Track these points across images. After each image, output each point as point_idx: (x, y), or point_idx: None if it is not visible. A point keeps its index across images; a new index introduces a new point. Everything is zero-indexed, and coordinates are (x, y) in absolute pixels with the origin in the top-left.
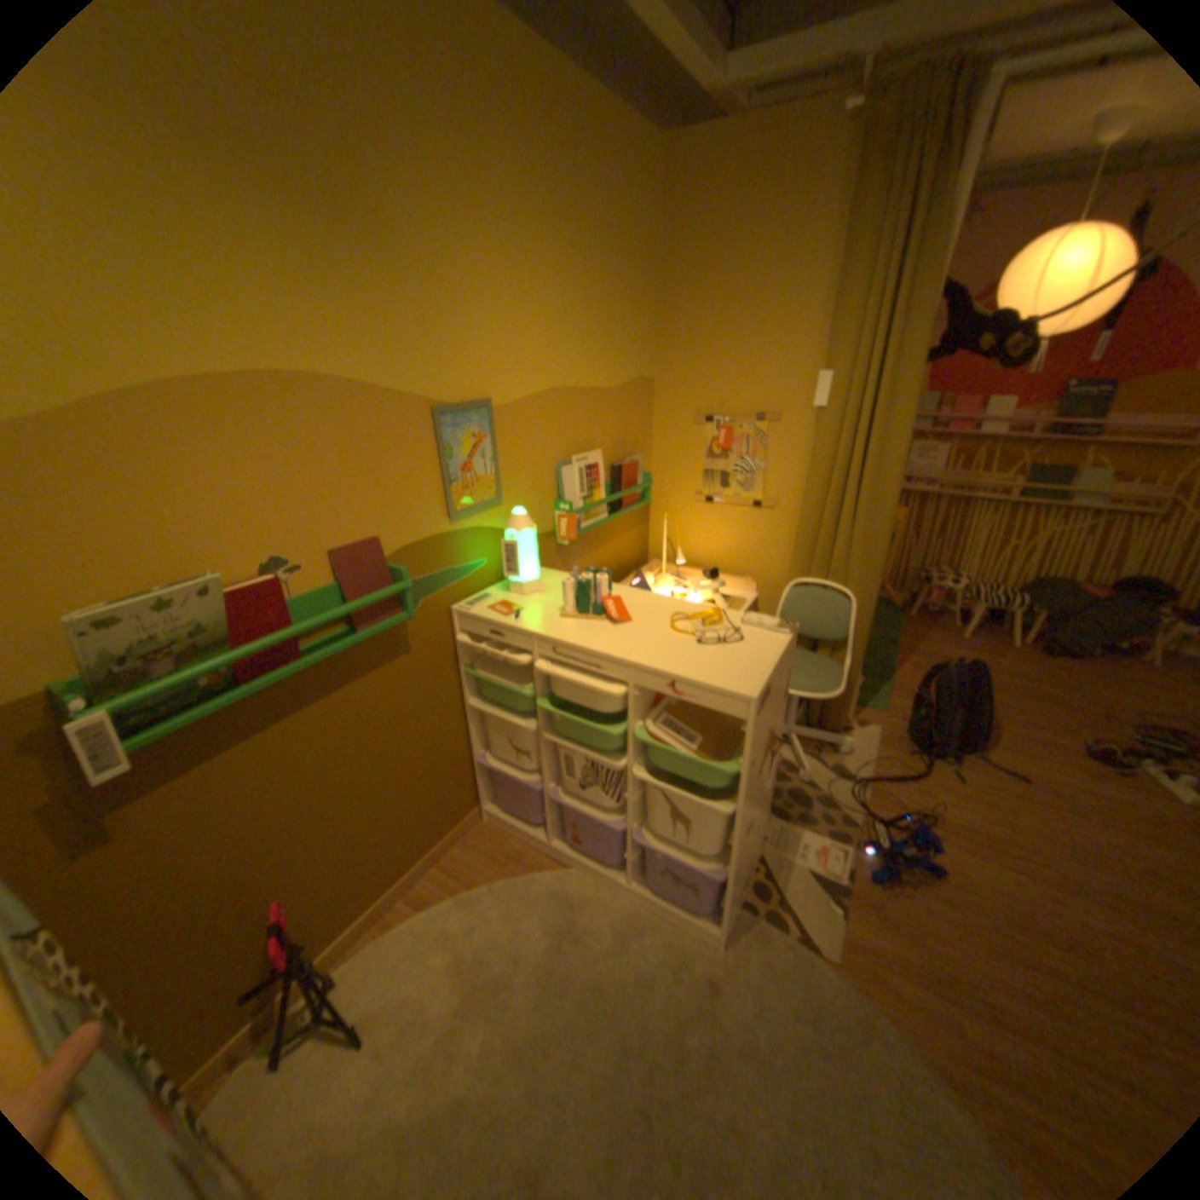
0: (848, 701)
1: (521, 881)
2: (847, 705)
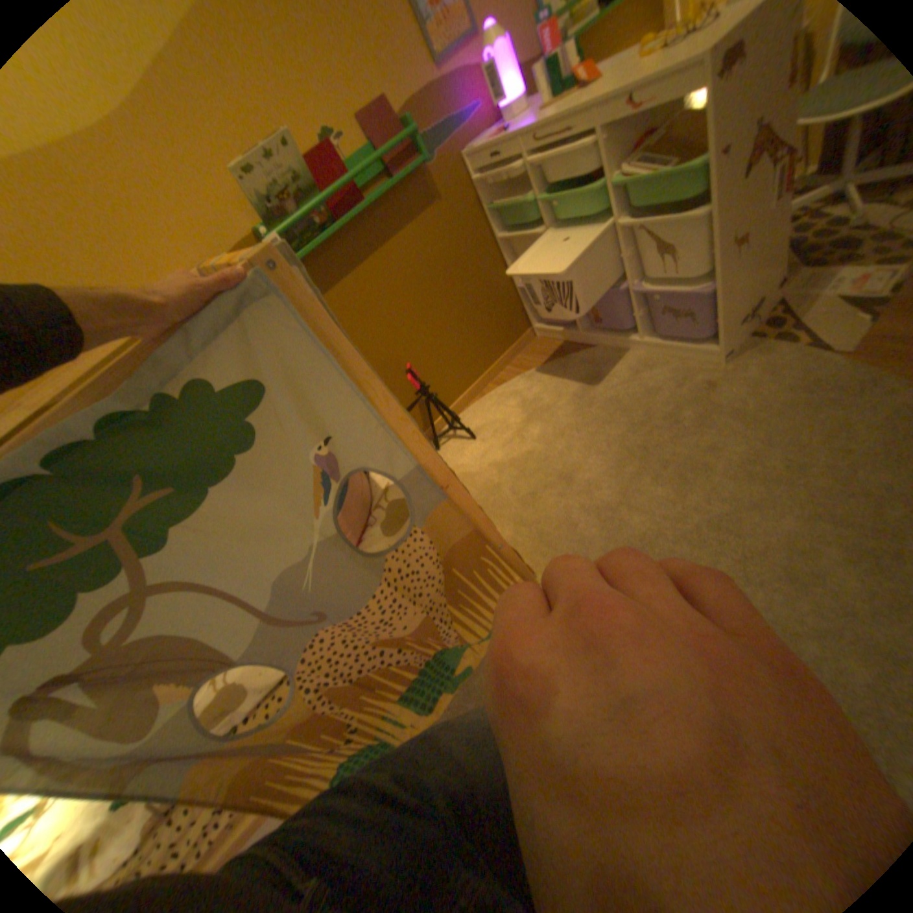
0: None
1: (563, 357)
2: None
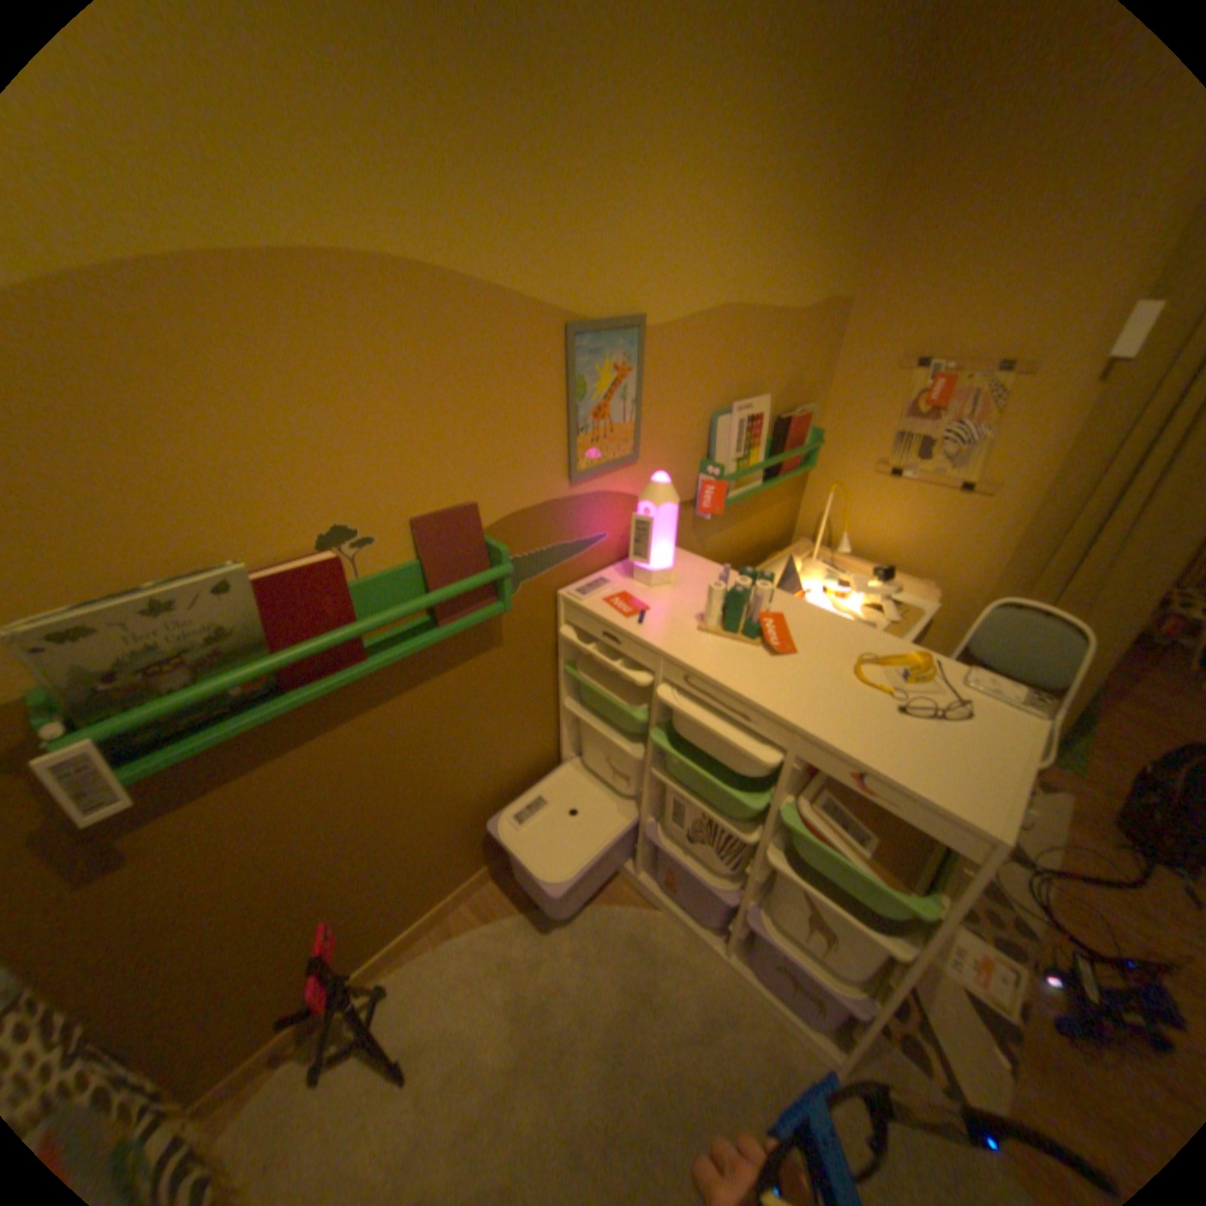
0: None
1: (600, 911)
2: None
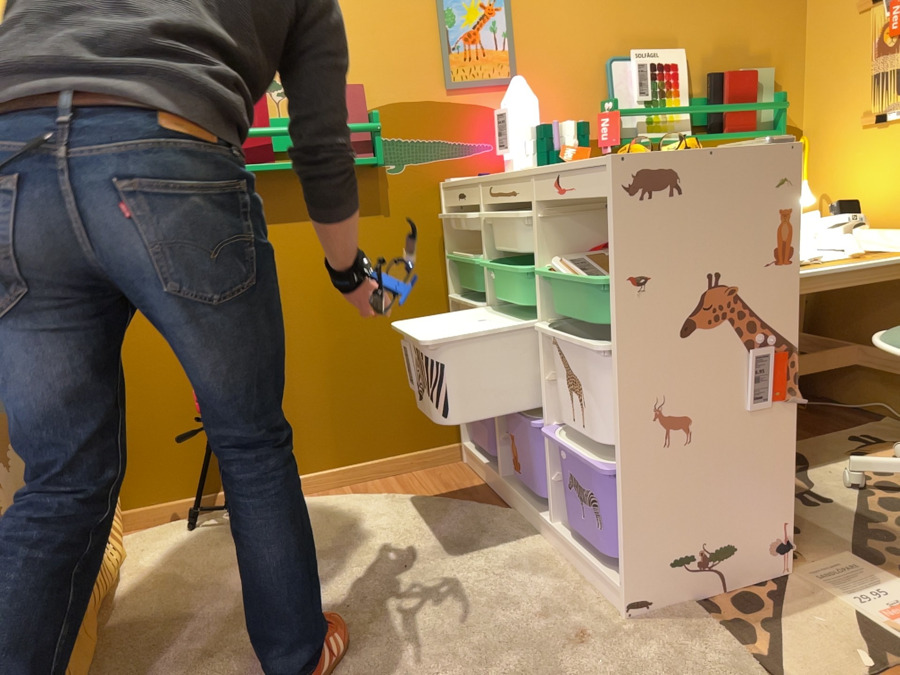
0: None
1: (456, 502)
2: None
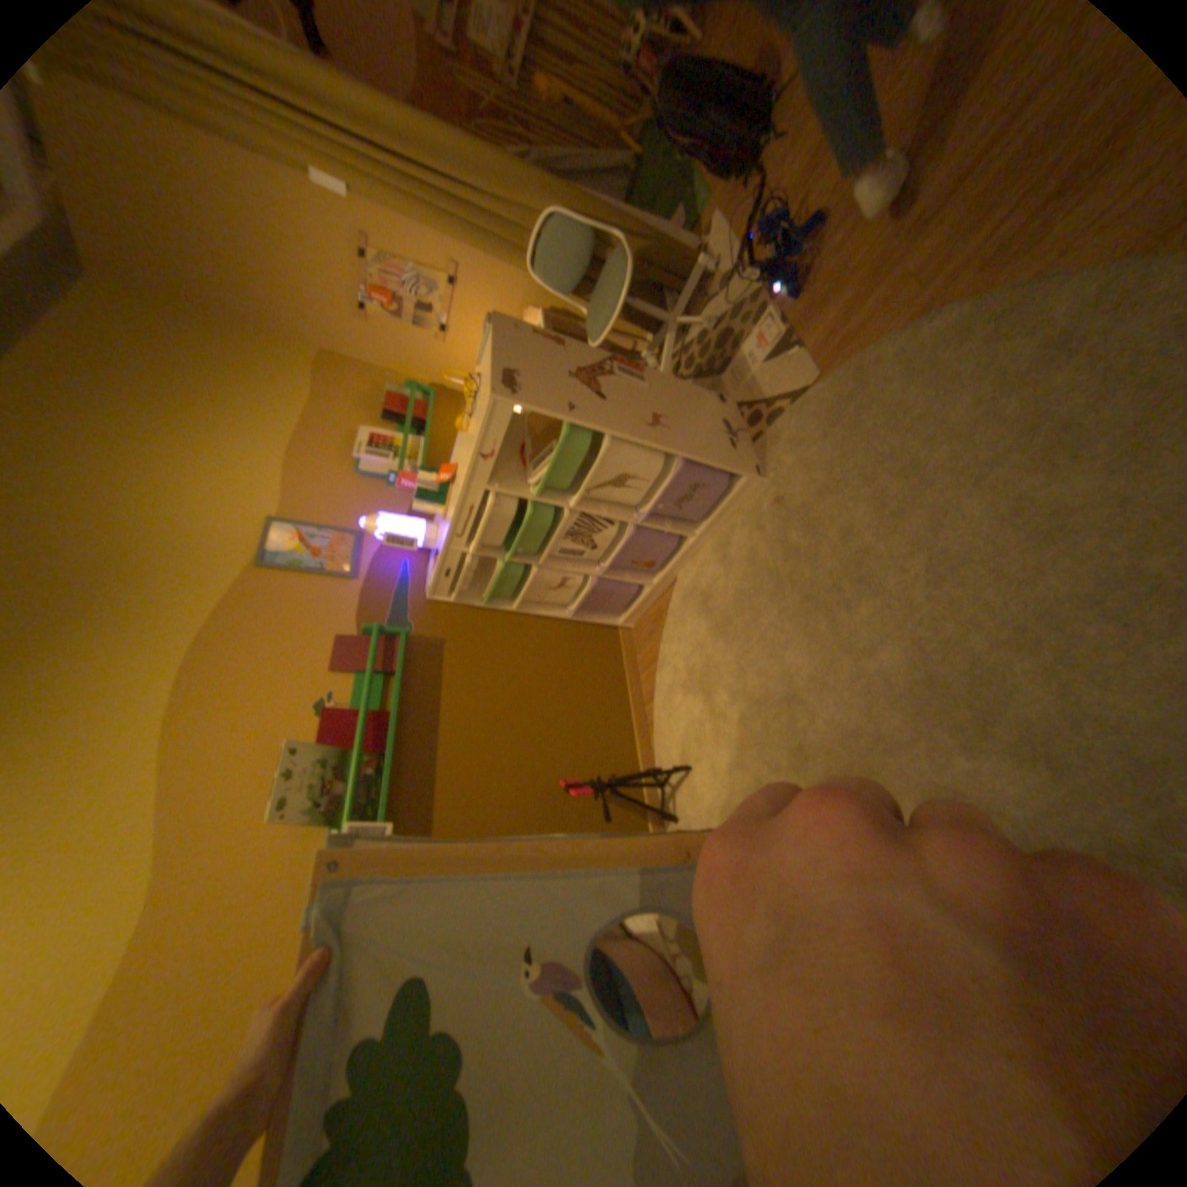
0: (670, 241)
1: (670, 616)
2: (674, 244)
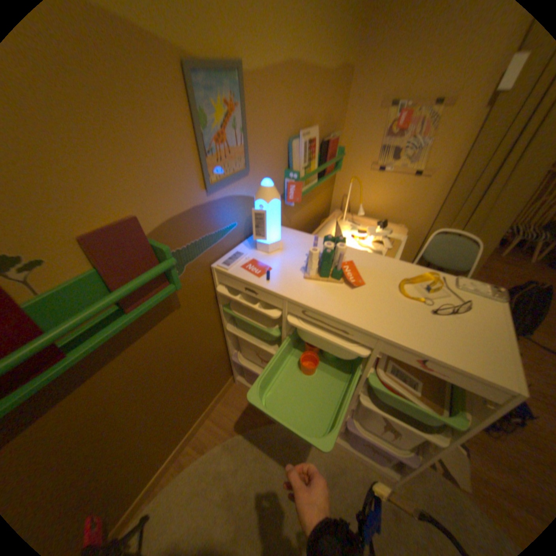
0: None
1: (264, 429)
2: None
